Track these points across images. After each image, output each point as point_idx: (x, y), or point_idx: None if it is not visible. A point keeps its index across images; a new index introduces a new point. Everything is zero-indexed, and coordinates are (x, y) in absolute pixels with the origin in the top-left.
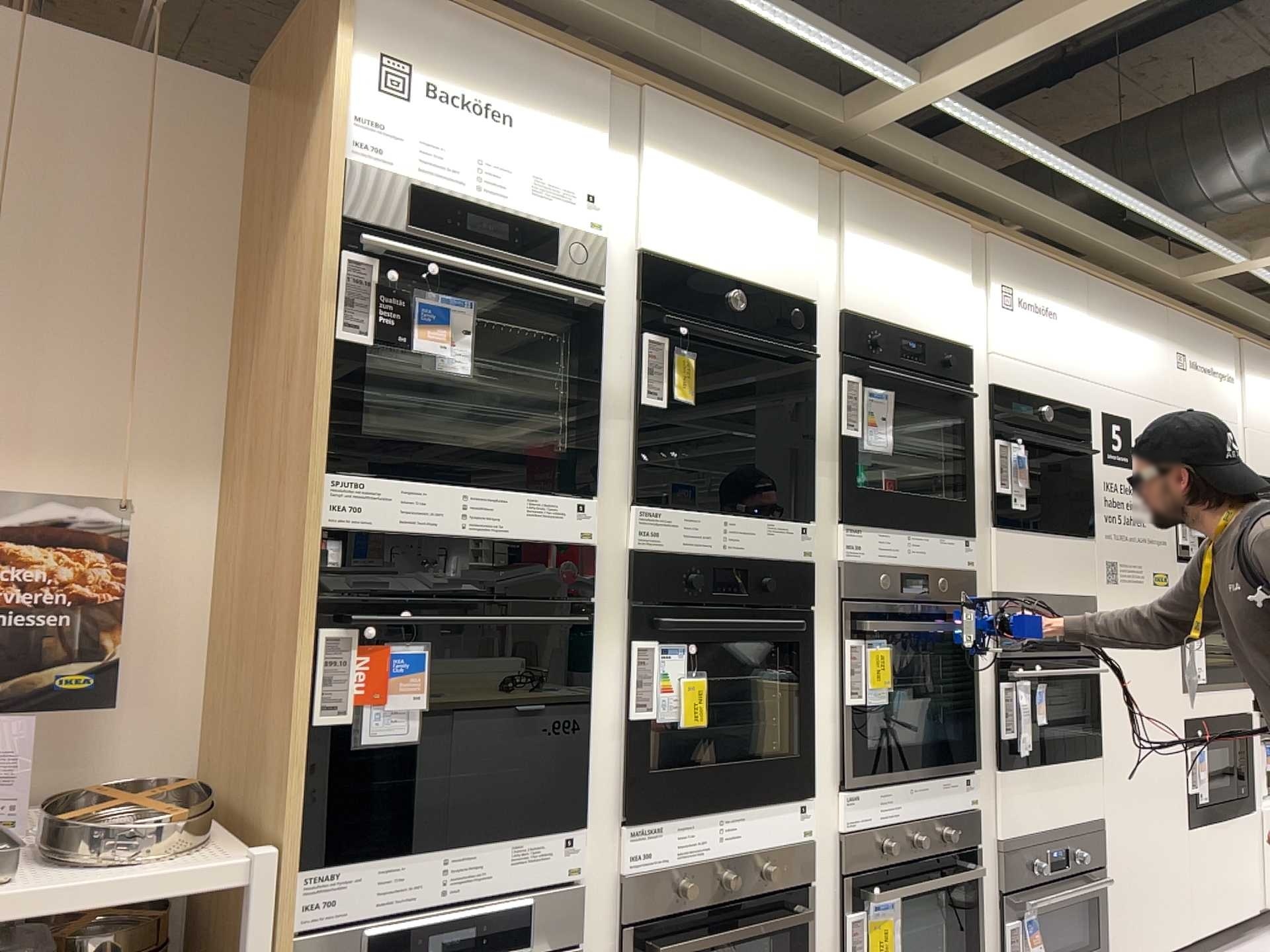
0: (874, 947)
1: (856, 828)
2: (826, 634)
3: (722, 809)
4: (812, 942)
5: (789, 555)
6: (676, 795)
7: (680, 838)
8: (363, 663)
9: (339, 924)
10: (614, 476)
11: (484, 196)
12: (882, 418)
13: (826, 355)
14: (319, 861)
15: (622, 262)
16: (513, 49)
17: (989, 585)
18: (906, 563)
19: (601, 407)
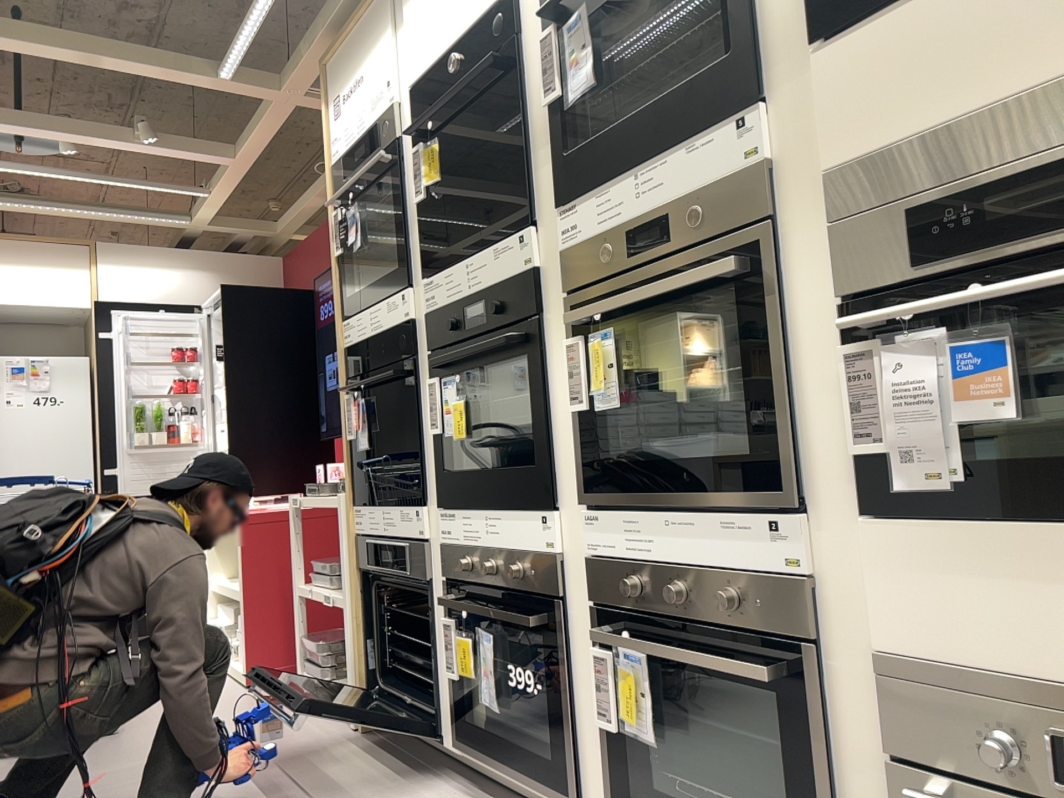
0: (625, 704)
1: (599, 556)
2: (560, 337)
3: (485, 508)
4: (562, 660)
5: (510, 269)
6: (461, 492)
7: (463, 526)
8: (354, 410)
9: (364, 535)
10: (418, 264)
11: (358, 136)
12: (579, 48)
13: (531, 31)
14: (360, 504)
15: (407, 109)
16: (357, 35)
17: (819, 164)
18: (635, 213)
19: (407, 221)
